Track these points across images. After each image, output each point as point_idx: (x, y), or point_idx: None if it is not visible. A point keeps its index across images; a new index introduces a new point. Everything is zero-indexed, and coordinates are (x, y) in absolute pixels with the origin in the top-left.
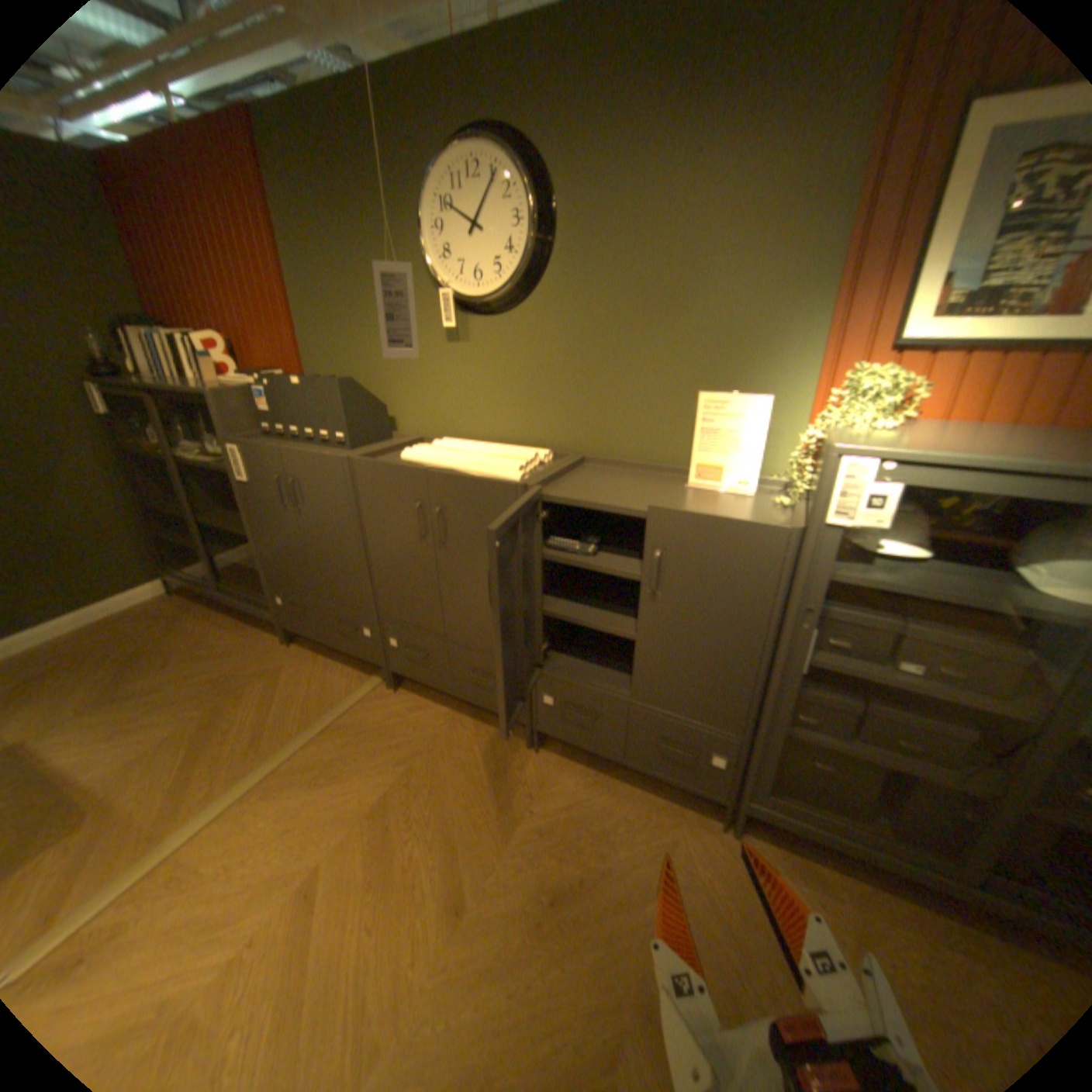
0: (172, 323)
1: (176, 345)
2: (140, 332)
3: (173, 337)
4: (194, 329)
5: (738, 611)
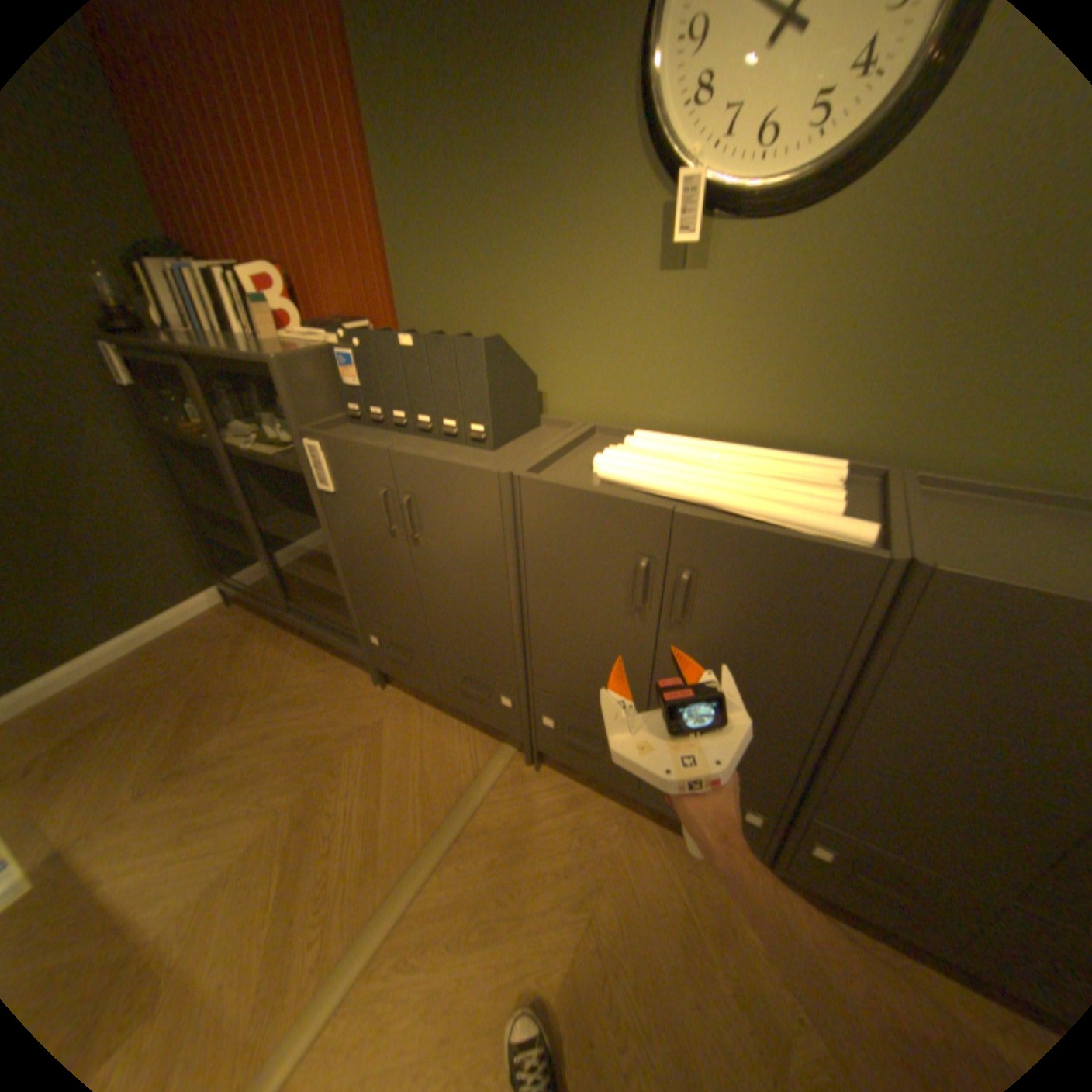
0: (208, 252)
1: (218, 283)
2: (168, 266)
3: (214, 271)
4: (239, 259)
5: None
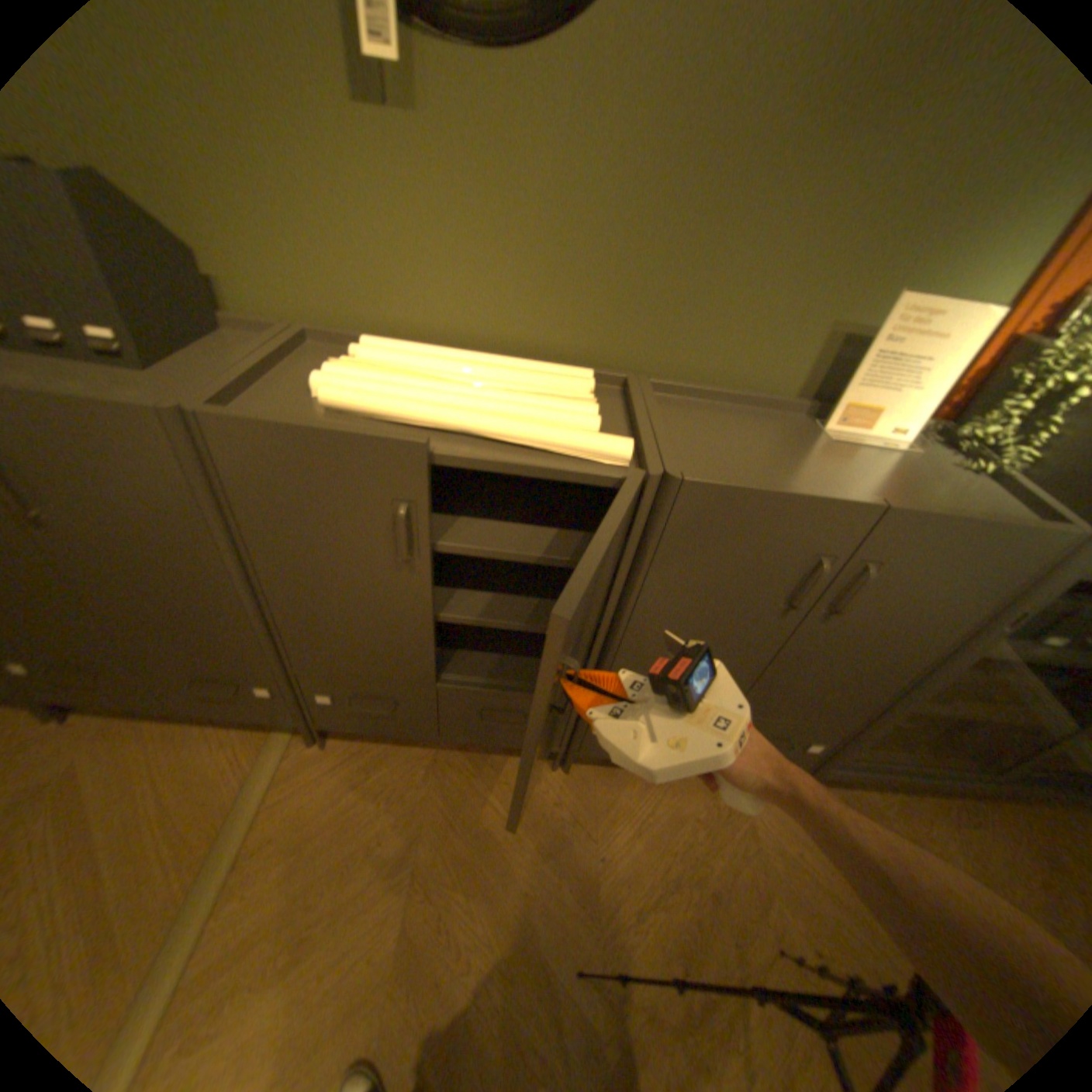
0: None
1: None
2: None
3: None
4: None
5: (941, 622)
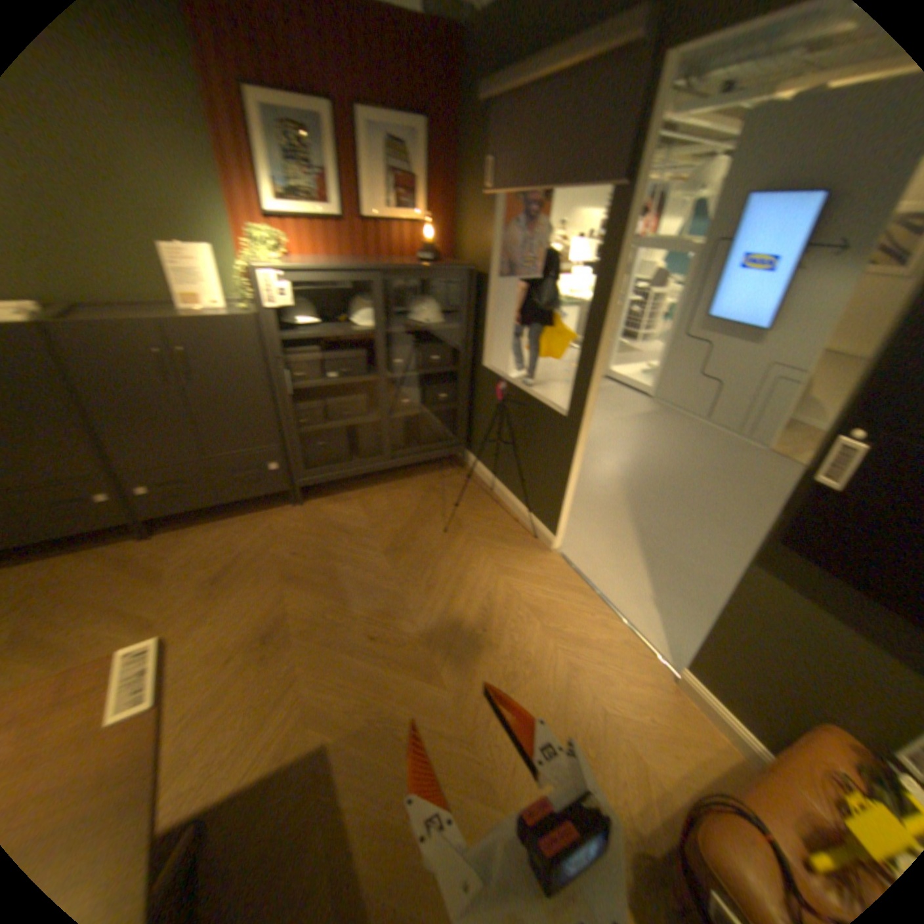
0: None
1: None
2: None
3: None
4: None
5: (247, 371)
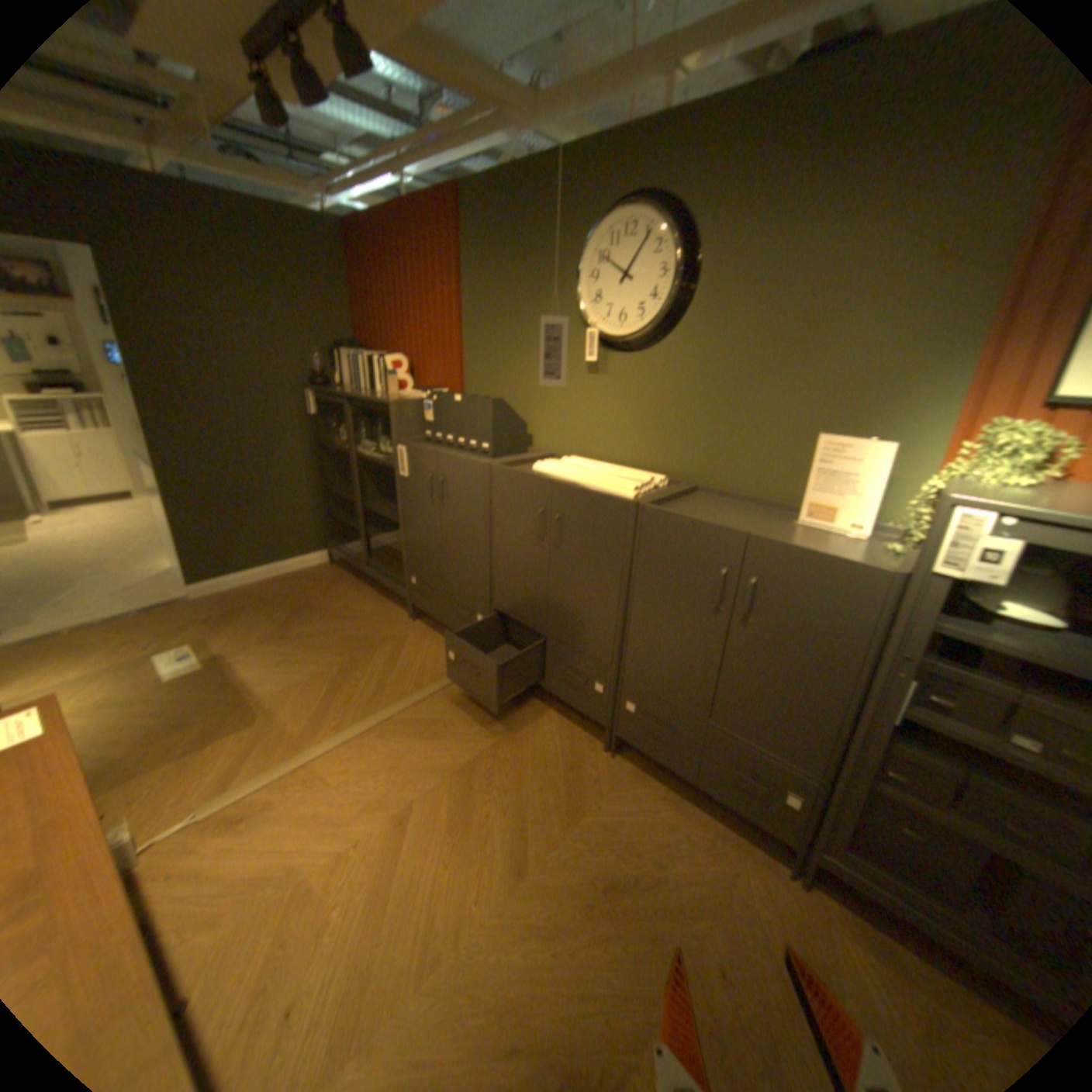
0: (372, 346)
1: (374, 363)
2: (350, 352)
3: (373, 357)
4: (388, 351)
5: (830, 648)
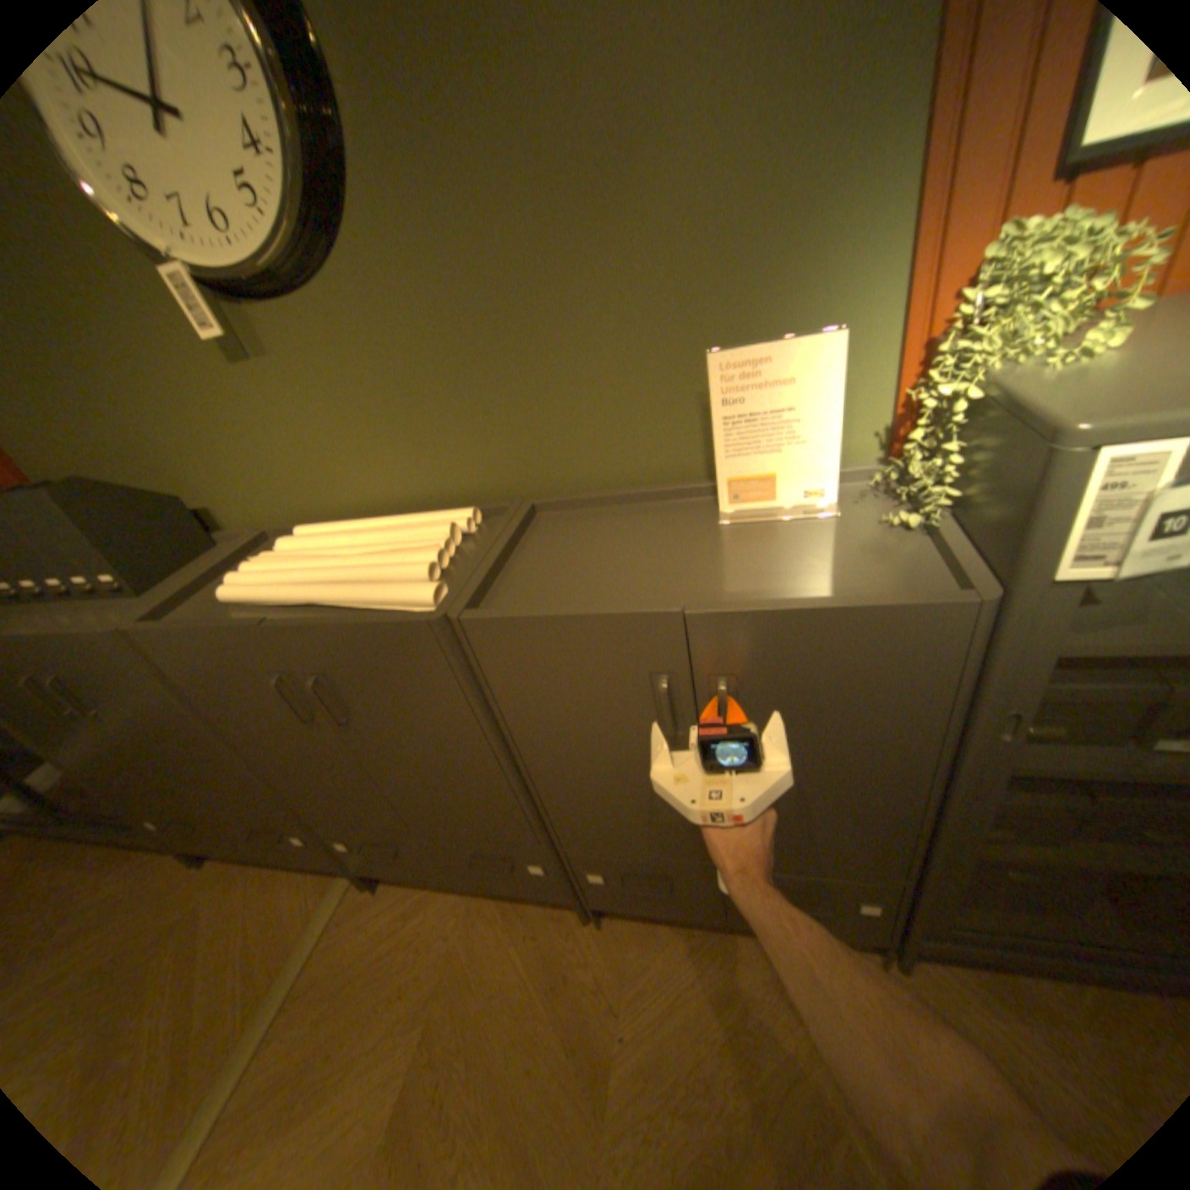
0: None
1: None
2: None
3: None
4: None
5: (881, 739)
